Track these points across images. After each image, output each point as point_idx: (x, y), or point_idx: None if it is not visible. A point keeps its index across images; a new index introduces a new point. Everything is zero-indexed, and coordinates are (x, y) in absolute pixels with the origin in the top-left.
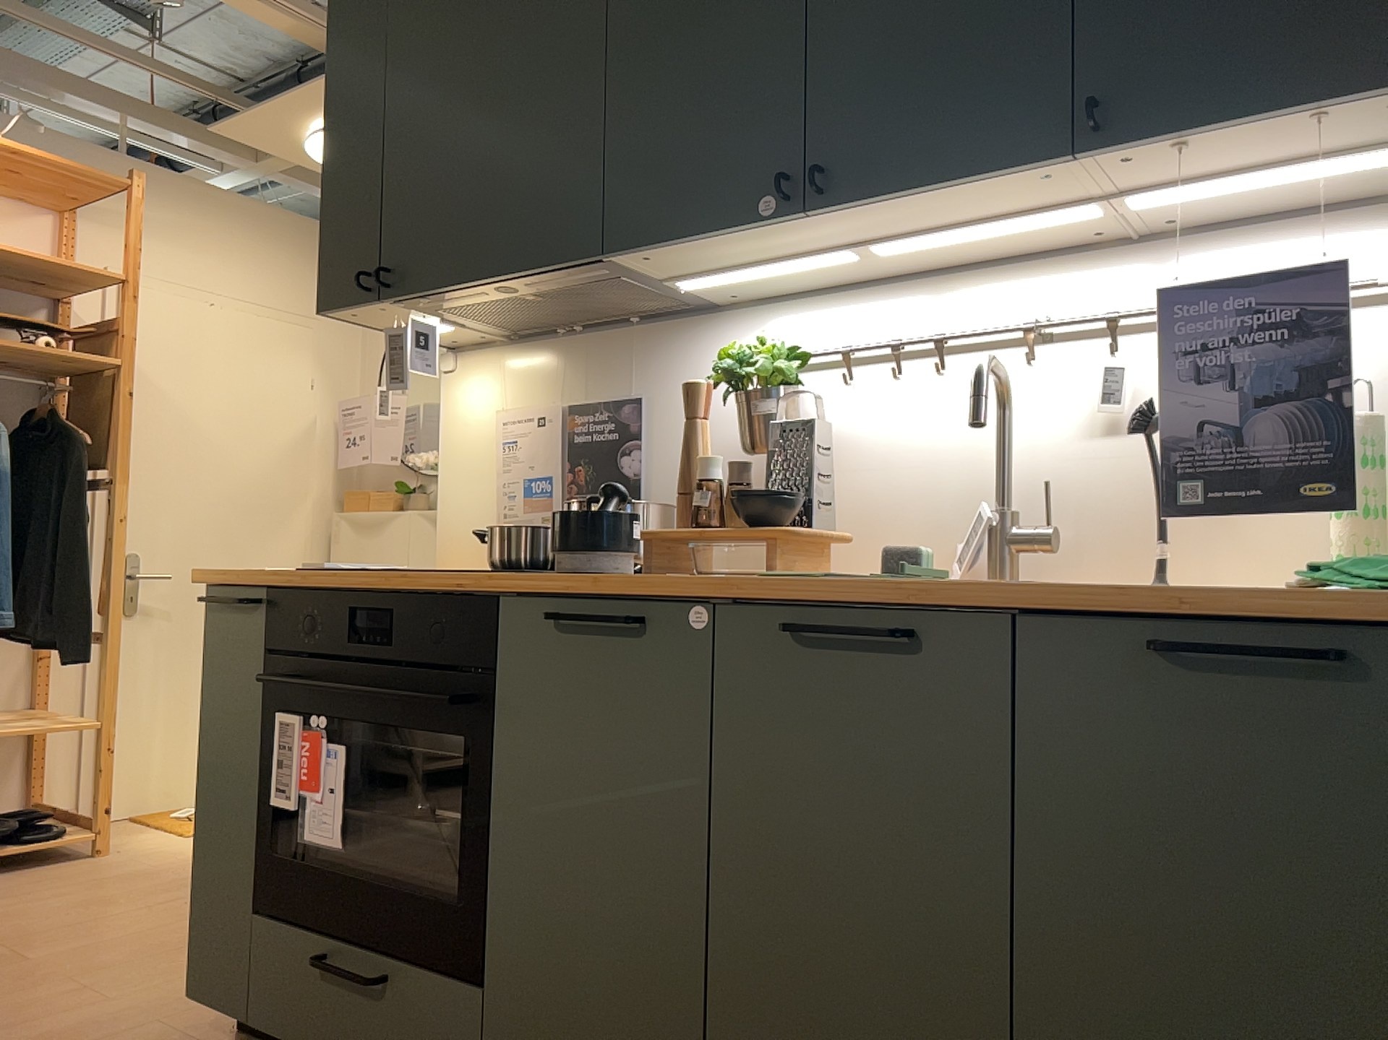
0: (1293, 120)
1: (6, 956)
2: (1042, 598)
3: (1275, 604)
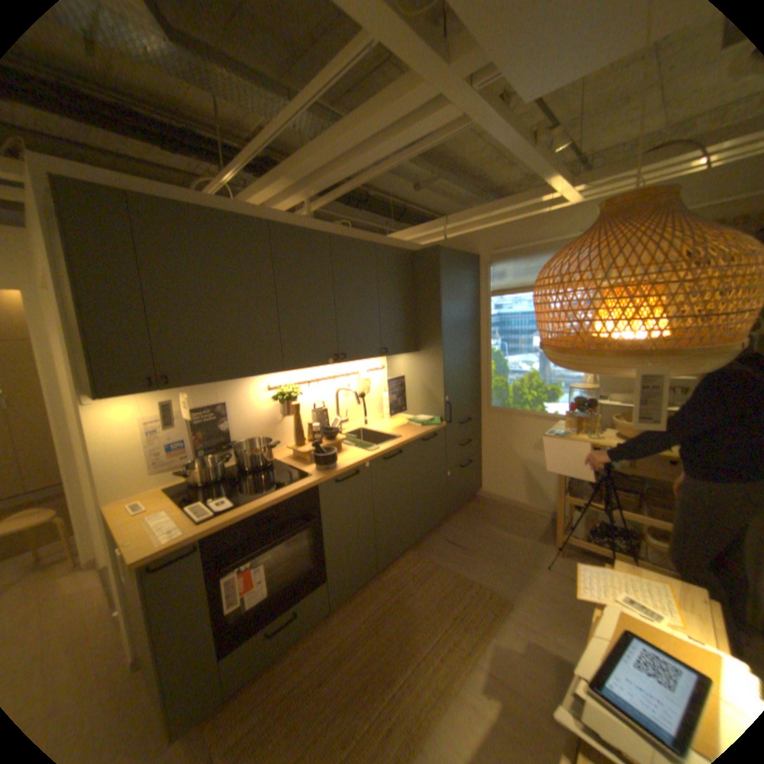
0: (399, 354)
1: None
2: (413, 438)
3: (427, 430)
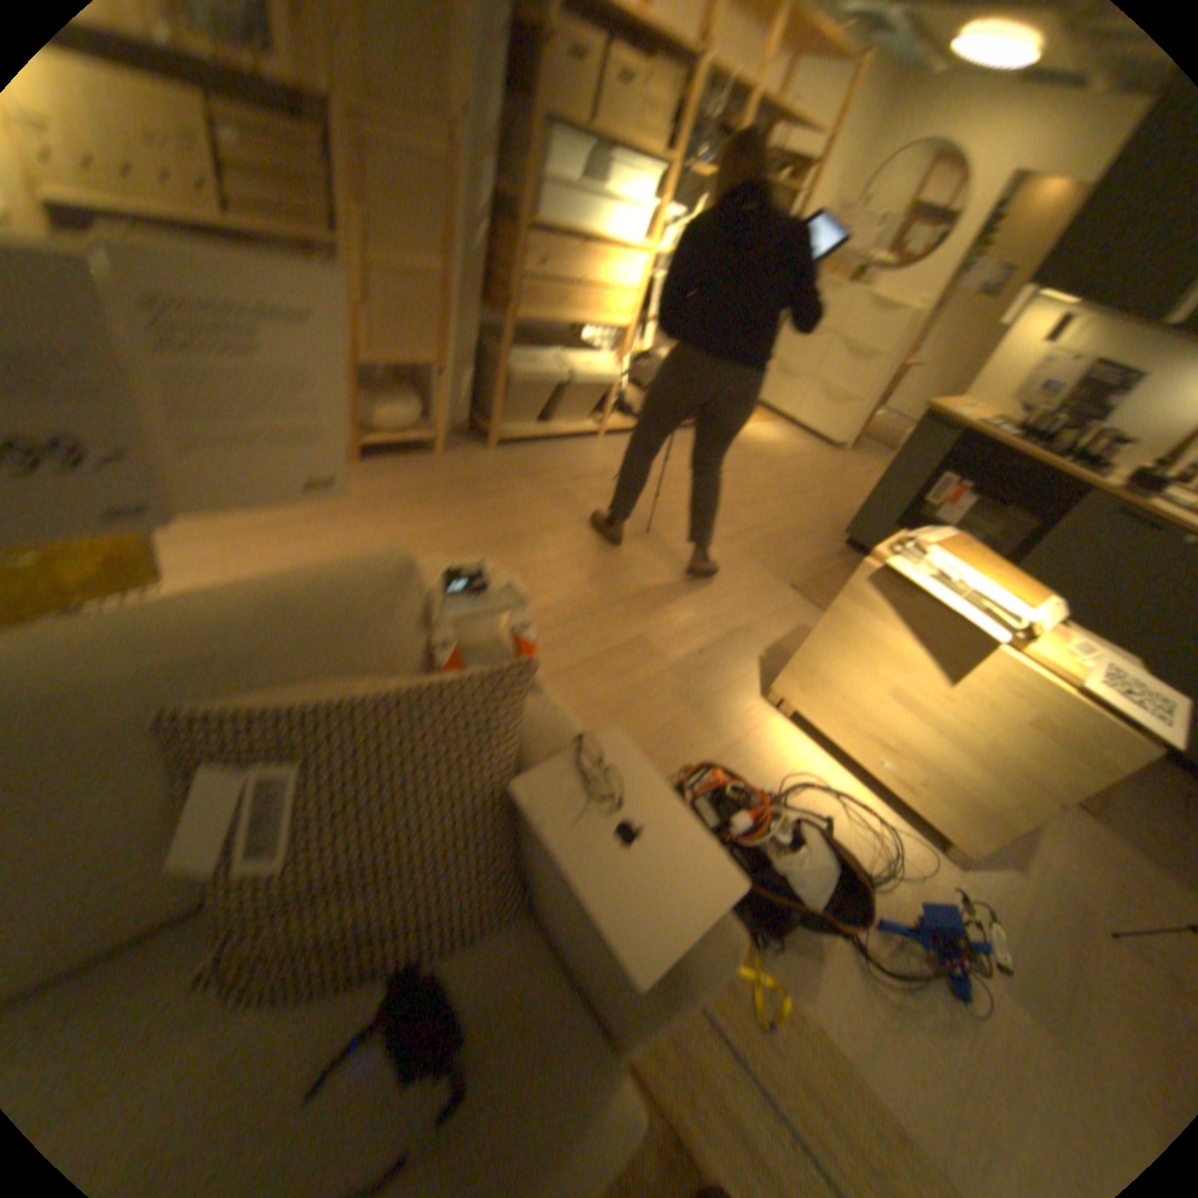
0: None
1: (741, 480)
2: None
3: None
